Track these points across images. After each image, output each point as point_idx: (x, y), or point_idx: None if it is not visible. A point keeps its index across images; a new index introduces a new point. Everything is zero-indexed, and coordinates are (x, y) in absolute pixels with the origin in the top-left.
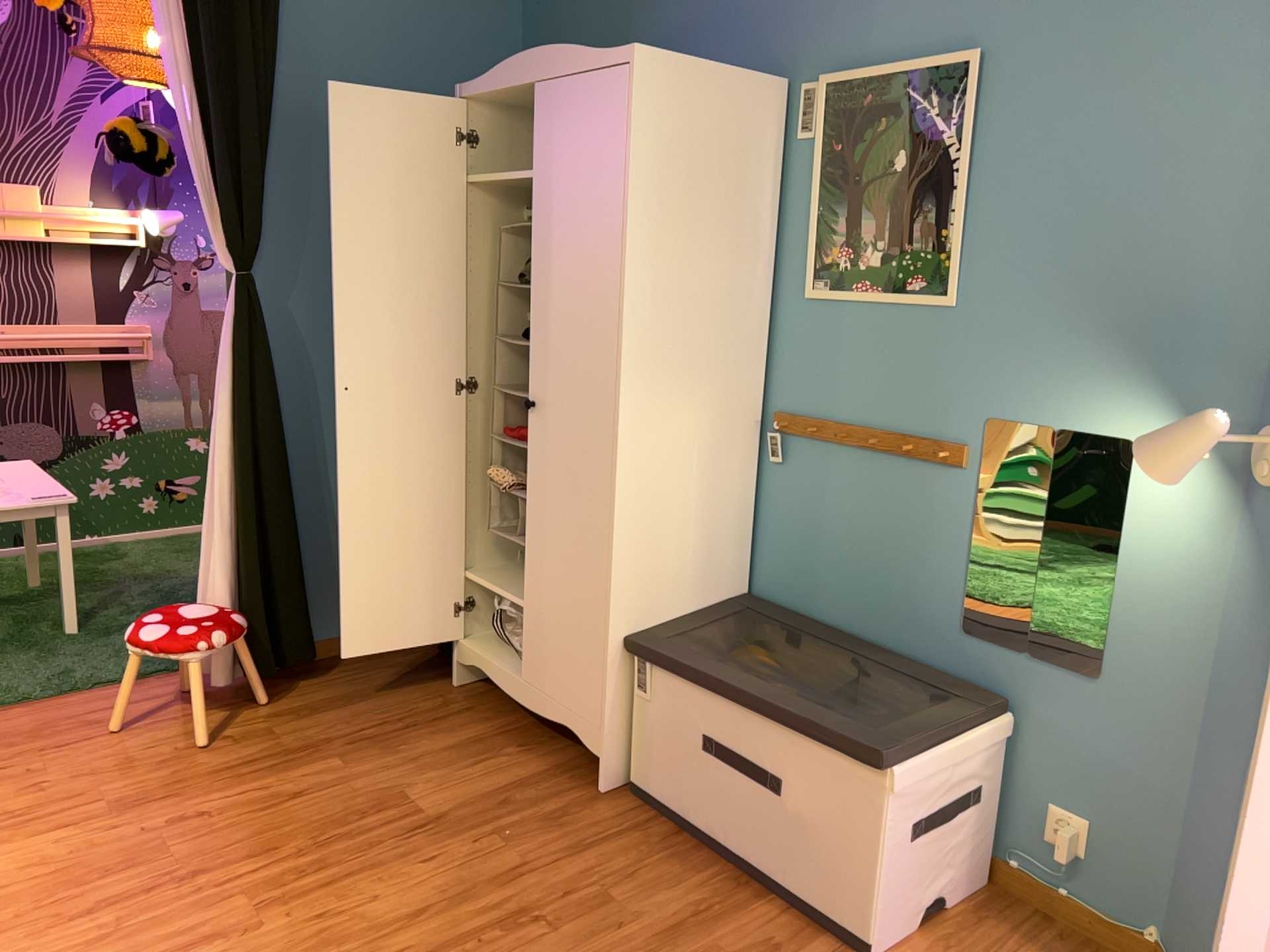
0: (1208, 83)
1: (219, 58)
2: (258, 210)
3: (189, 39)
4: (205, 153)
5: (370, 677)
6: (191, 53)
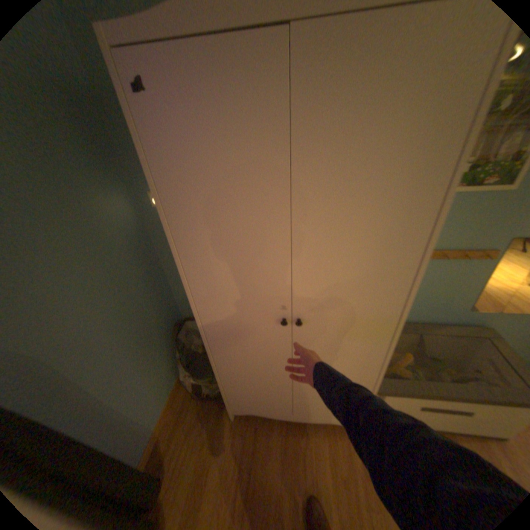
0: None
1: None
2: None
3: None
4: None
5: (189, 450)
6: None
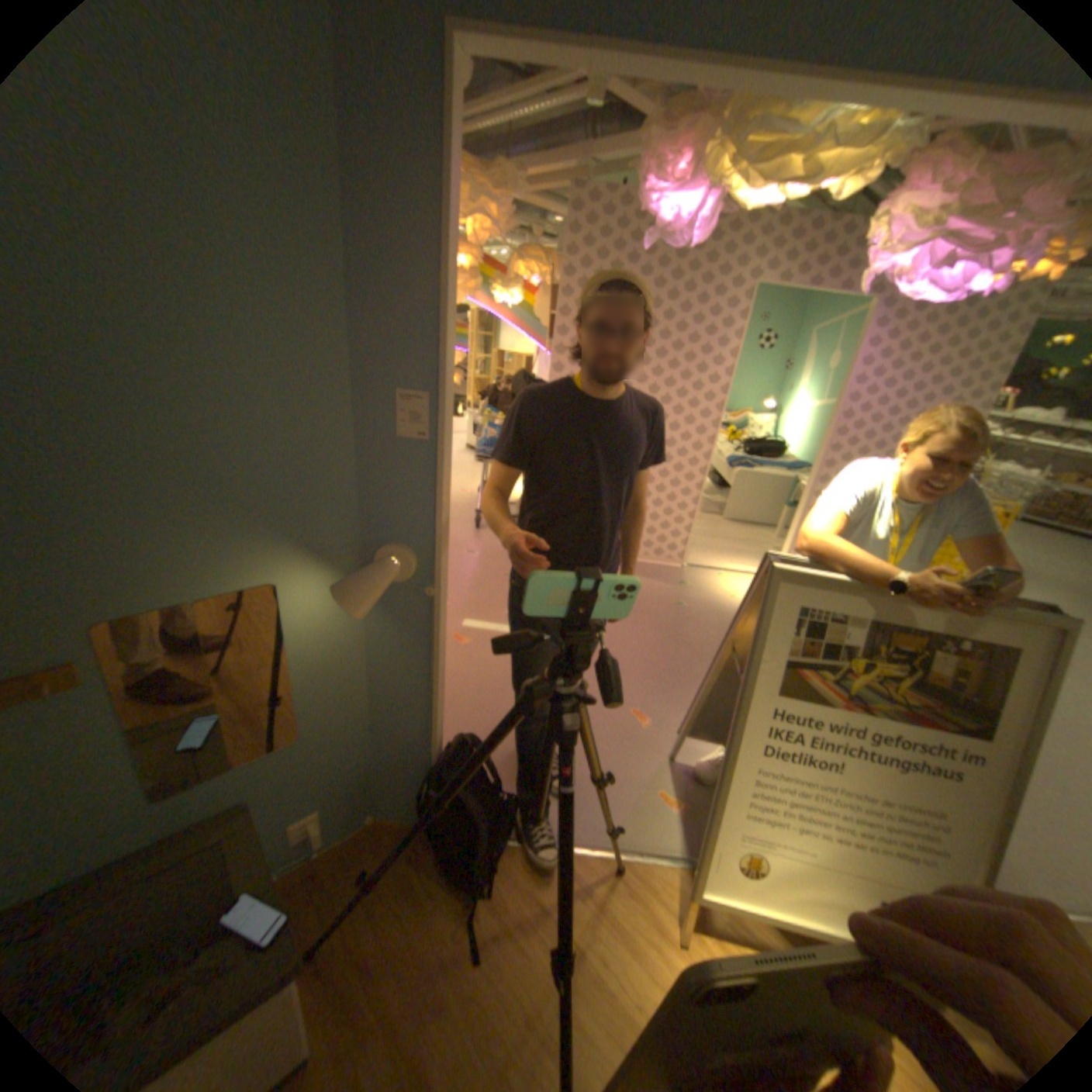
0: (251, 261)
1: None
2: None
3: None
4: None
5: None
6: None
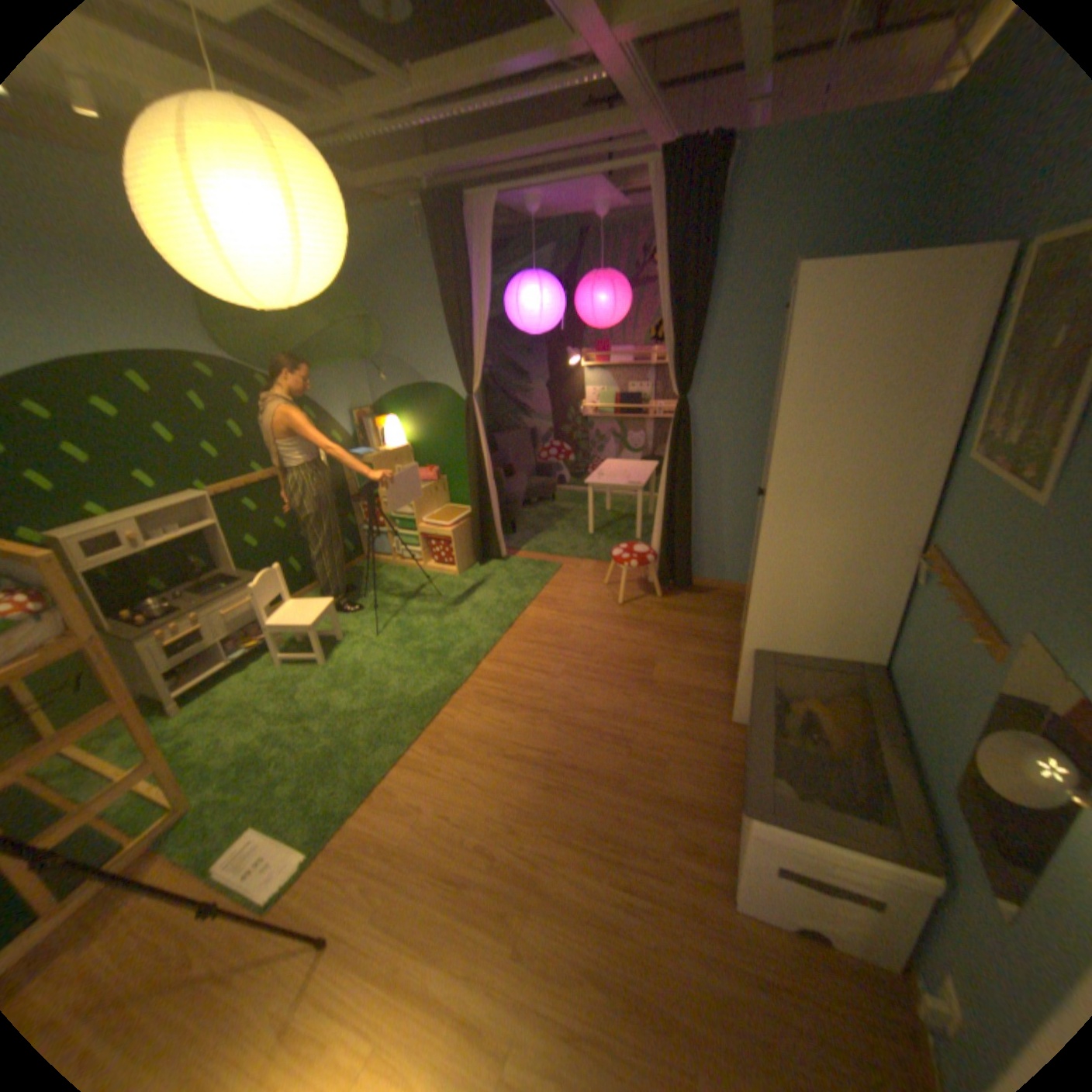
0: None
1: (680, 287)
2: (689, 366)
3: (673, 278)
4: (672, 338)
5: (713, 607)
6: (673, 286)
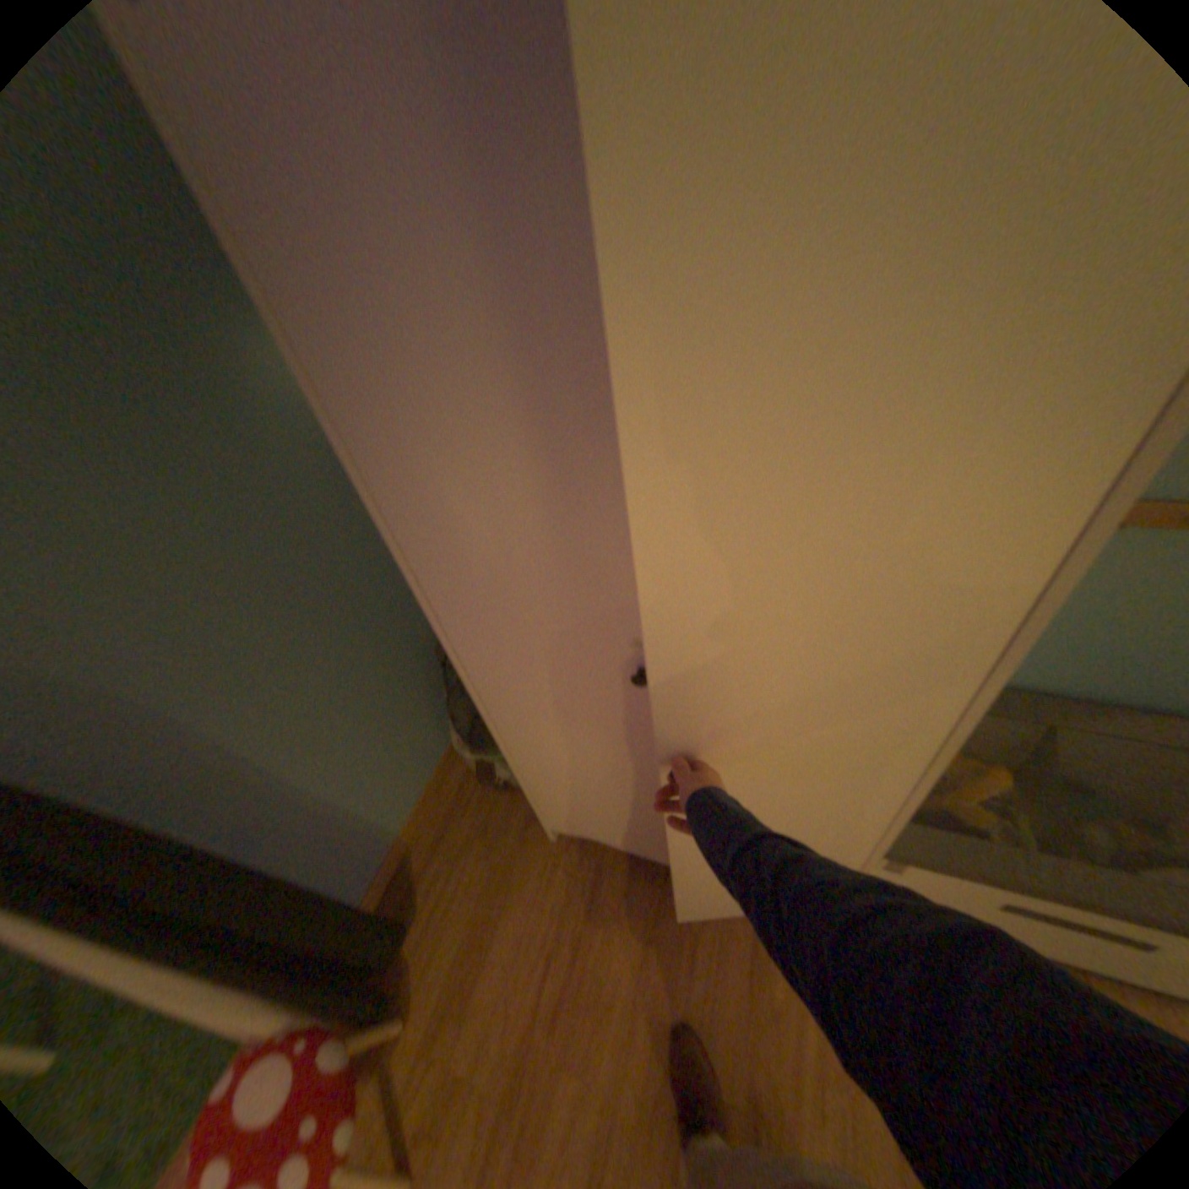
0: None
1: None
2: None
3: None
4: None
5: (463, 881)
6: None
